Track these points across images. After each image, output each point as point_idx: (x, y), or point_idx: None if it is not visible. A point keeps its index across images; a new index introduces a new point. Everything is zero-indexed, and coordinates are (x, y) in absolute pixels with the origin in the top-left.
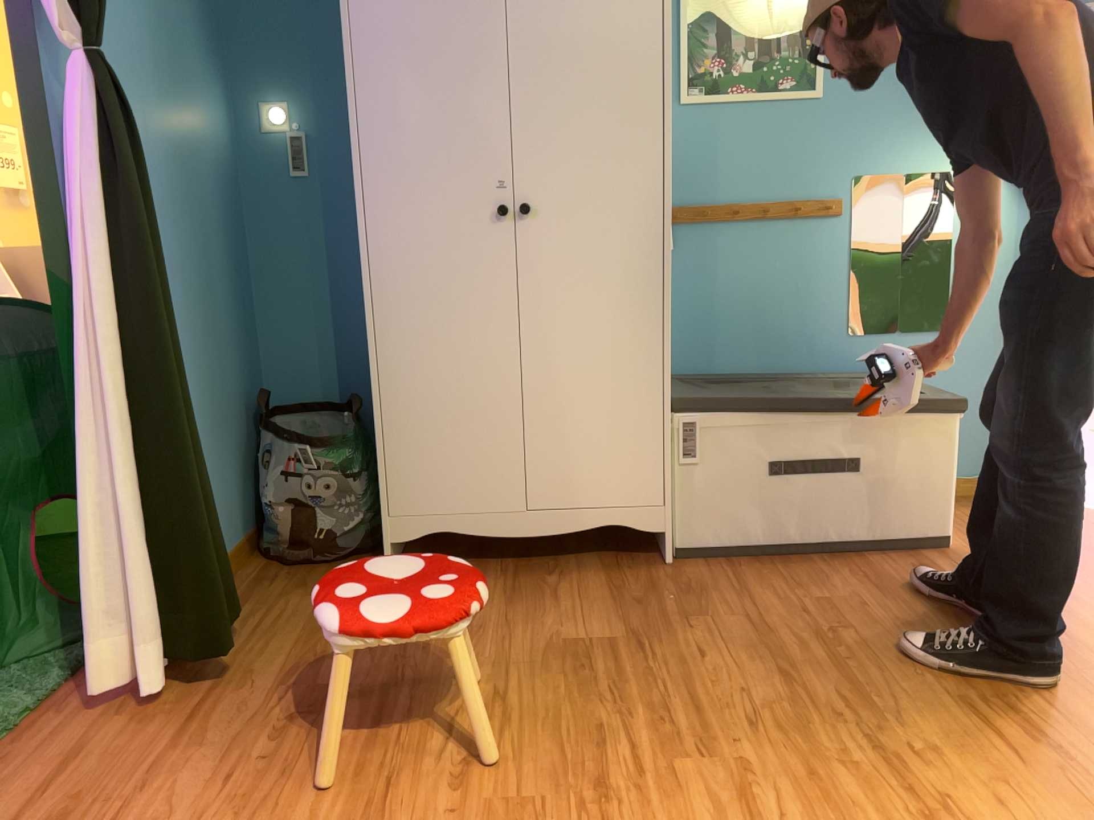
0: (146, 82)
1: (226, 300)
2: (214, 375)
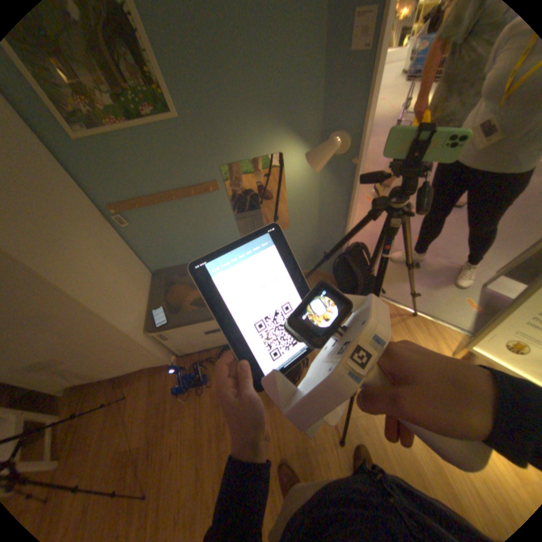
0: None
1: None
2: None
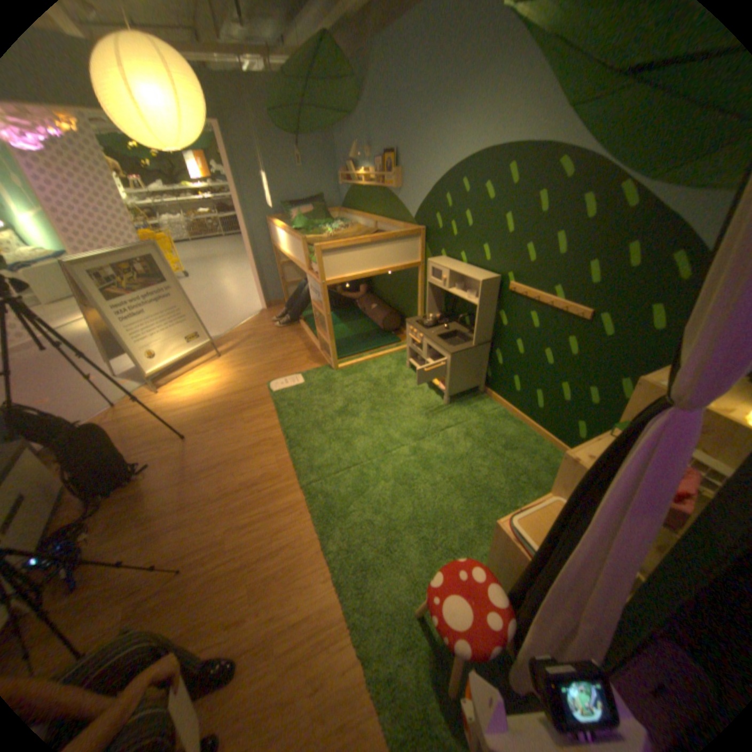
0: None
1: None
2: None
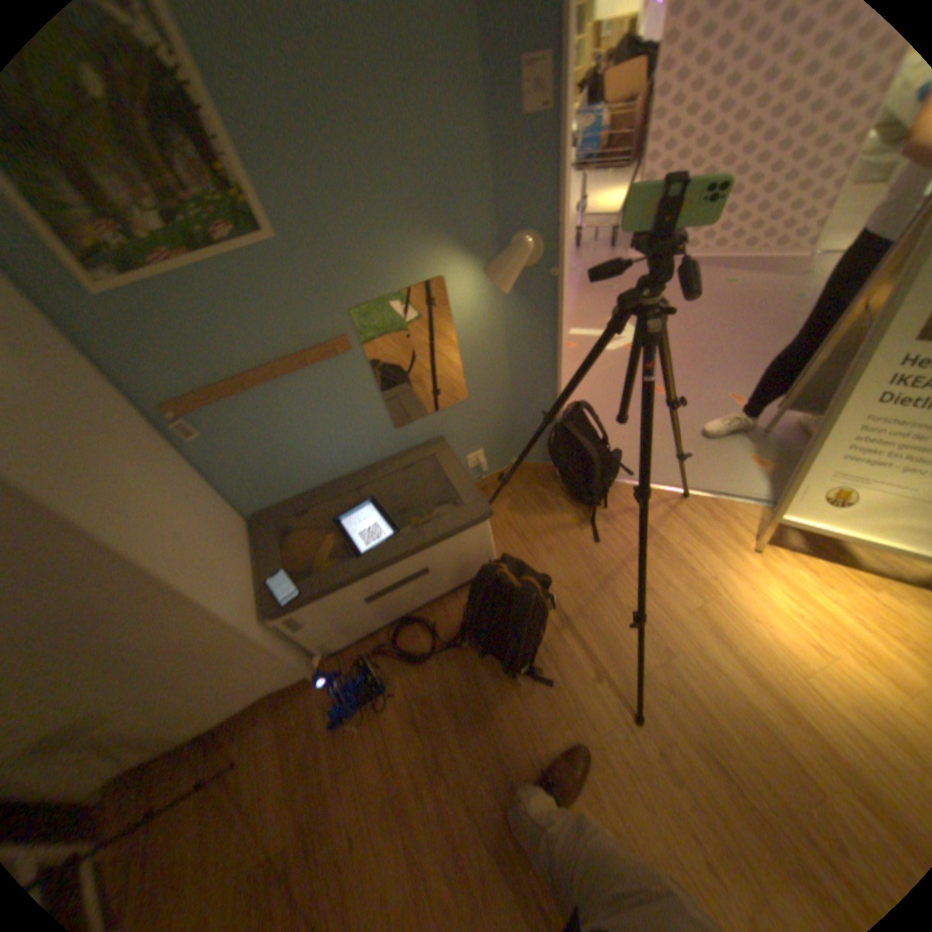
0: None
1: None
2: None
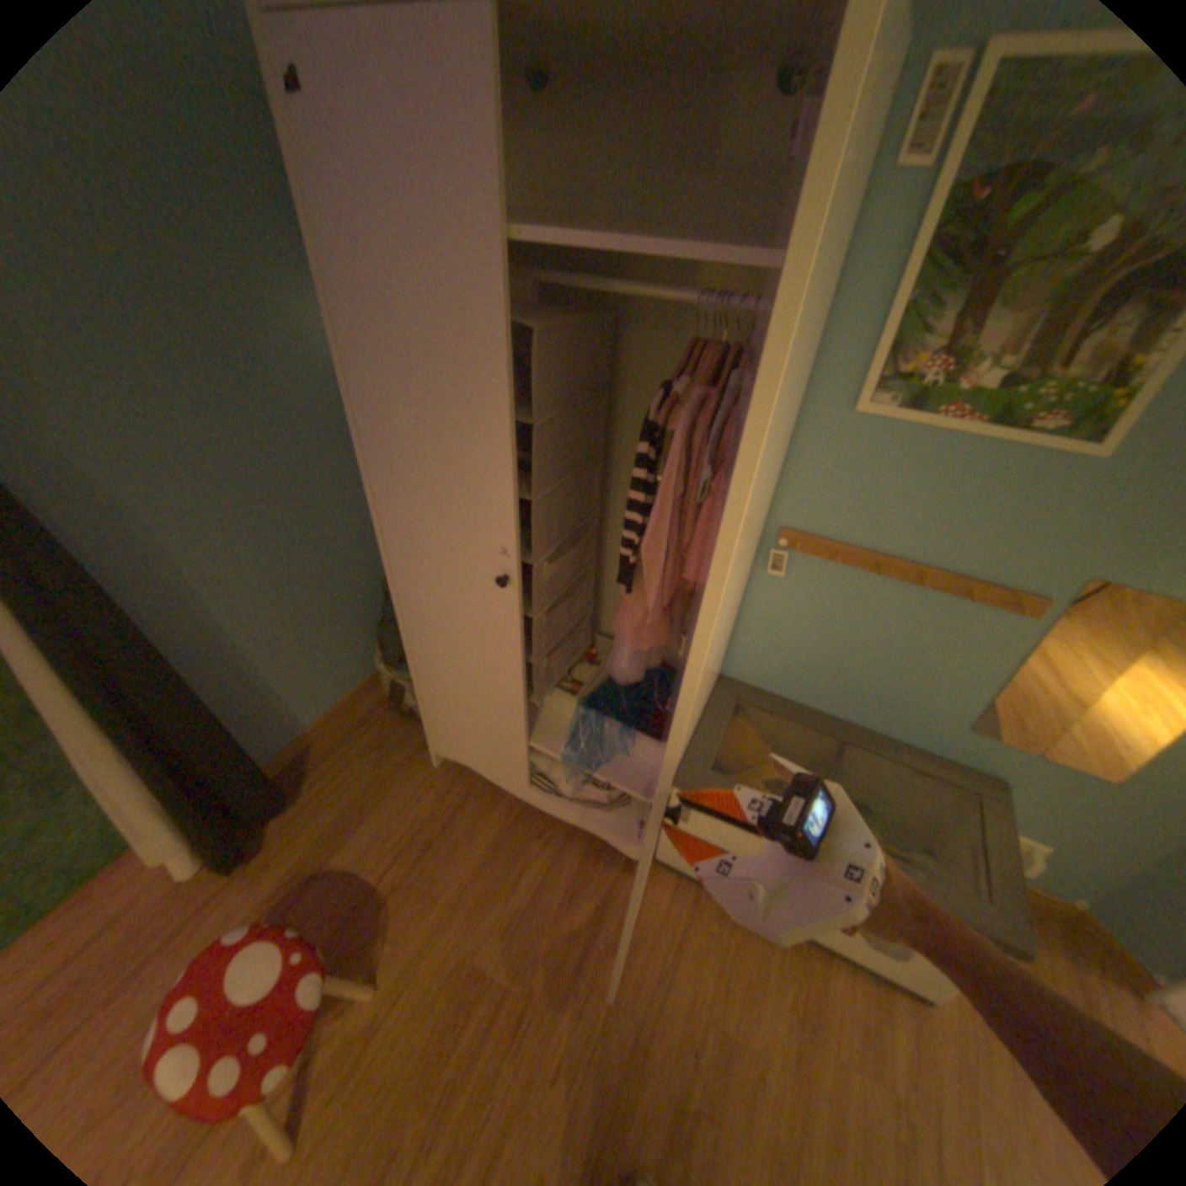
0: (154, 349)
1: (341, 512)
2: (322, 584)
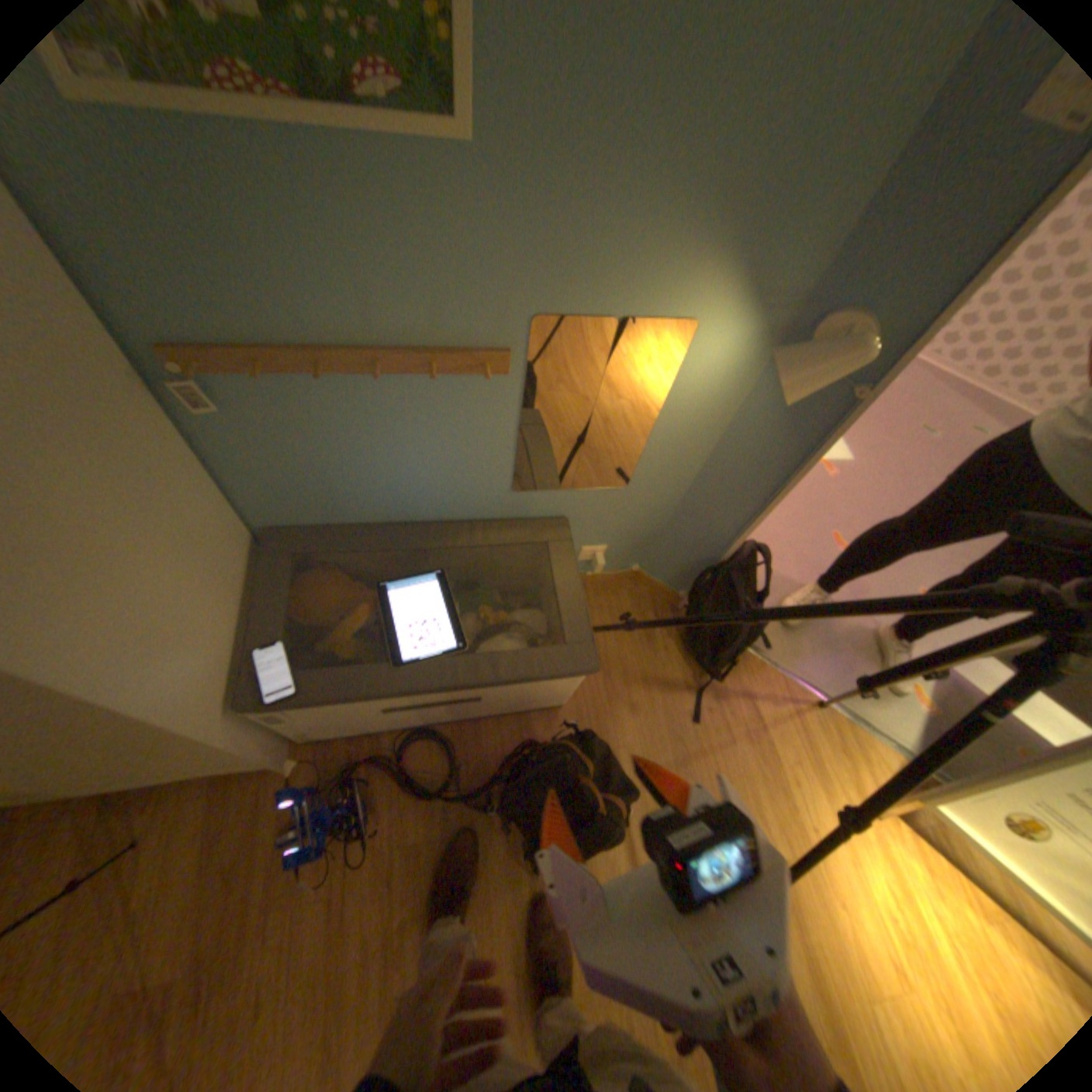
0: None
1: None
2: None
